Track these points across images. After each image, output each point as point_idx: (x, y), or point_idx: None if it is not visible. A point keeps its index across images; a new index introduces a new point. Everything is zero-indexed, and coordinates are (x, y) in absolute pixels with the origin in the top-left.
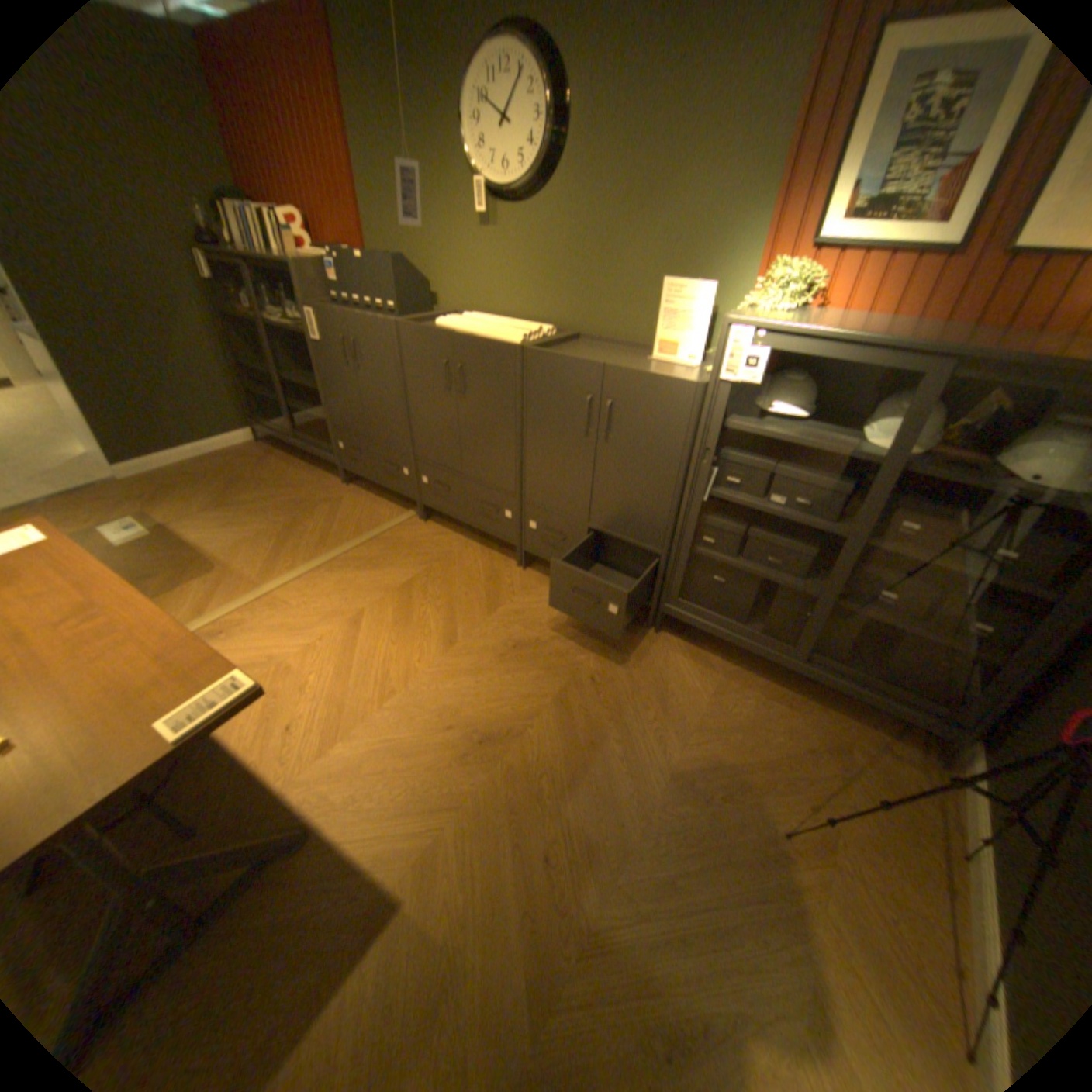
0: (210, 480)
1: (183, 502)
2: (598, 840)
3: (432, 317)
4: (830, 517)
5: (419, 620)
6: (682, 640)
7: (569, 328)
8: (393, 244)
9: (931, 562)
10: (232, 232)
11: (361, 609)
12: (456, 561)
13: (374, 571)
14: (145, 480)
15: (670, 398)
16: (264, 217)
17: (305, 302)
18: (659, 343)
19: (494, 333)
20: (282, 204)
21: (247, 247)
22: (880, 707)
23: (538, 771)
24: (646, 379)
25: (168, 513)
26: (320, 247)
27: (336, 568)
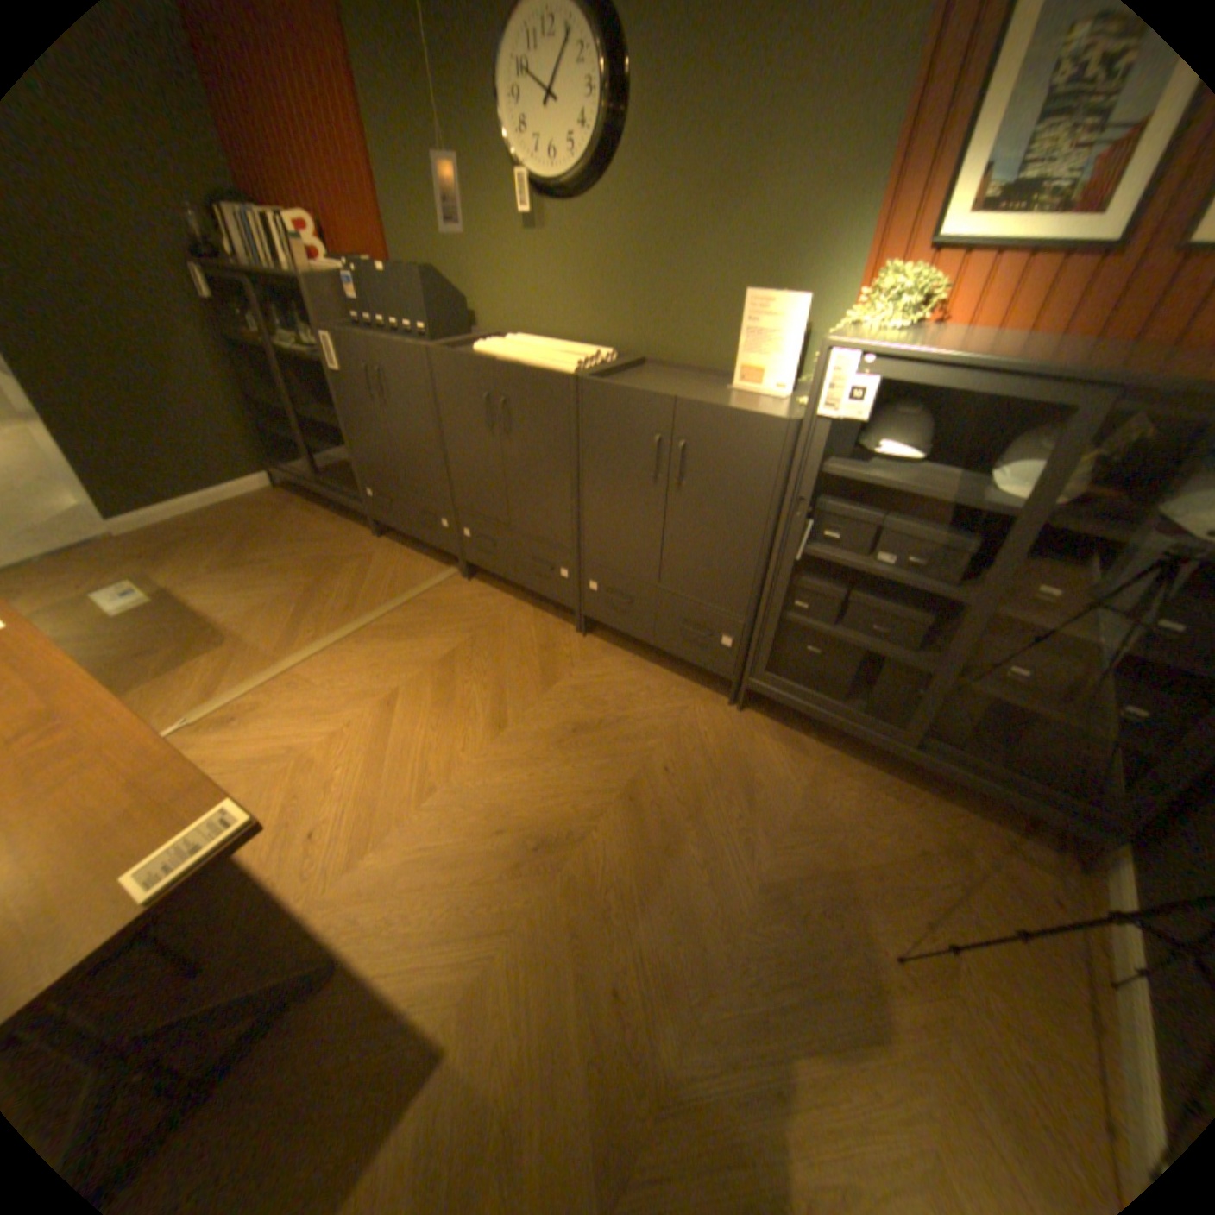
0: (221, 535)
1: (191, 562)
2: (676, 968)
3: (470, 341)
4: (951, 579)
5: (463, 700)
6: (770, 719)
7: (633, 351)
8: (423, 253)
9: (1075, 635)
10: (234, 243)
11: (395, 688)
12: (506, 627)
13: (411, 641)
14: (146, 537)
15: (756, 438)
16: (270, 223)
17: (321, 325)
18: (741, 369)
19: (543, 360)
20: (292, 207)
21: (253, 260)
22: (1007, 802)
23: (604, 883)
24: (726, 415)
25: (173, 576)
26: (336, 259)
27: (367, 638)
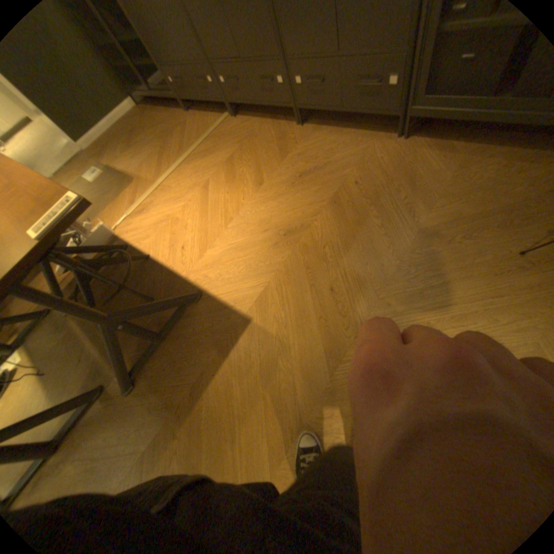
0: (121, 135)
1: (113, 151)
2: (367, 275)
3: None
4: None
5: (241, 176)
6: (430, 137)
7: None
8: None
9: None
10: None
11: (208, 179)
12: (258, 134)
13: (211, 156)
14: (94, 146)
15: None
16: None
17: None
18: None
19: None
20: None
21: None
22: None
23: (323, 244)
24: None
25: (108, 159)
26: None
27: (191, 161)
